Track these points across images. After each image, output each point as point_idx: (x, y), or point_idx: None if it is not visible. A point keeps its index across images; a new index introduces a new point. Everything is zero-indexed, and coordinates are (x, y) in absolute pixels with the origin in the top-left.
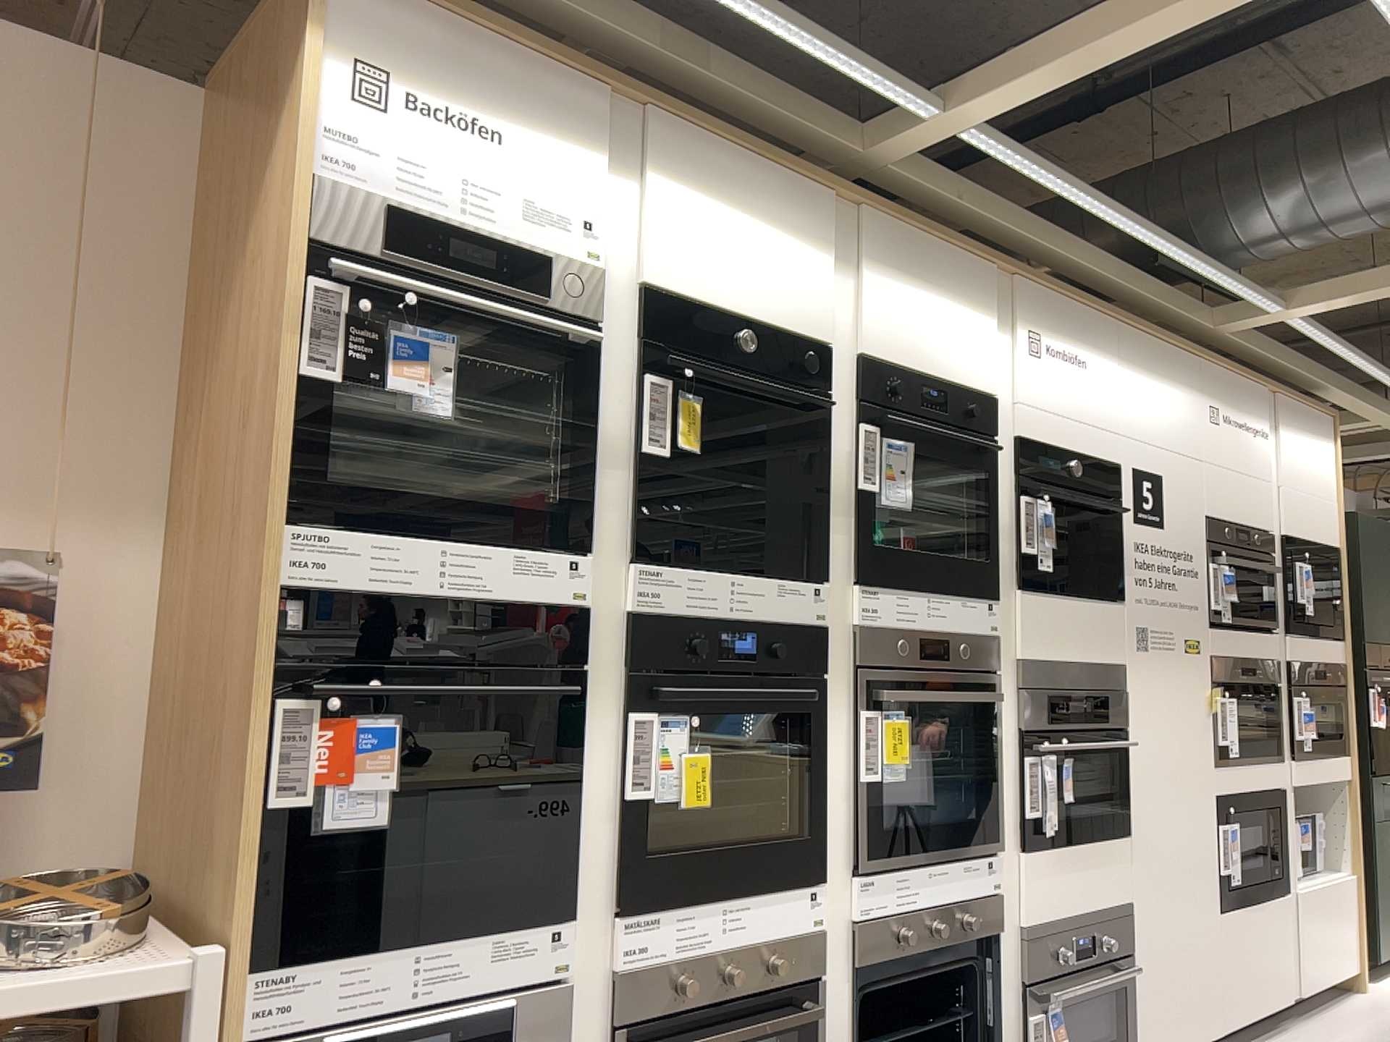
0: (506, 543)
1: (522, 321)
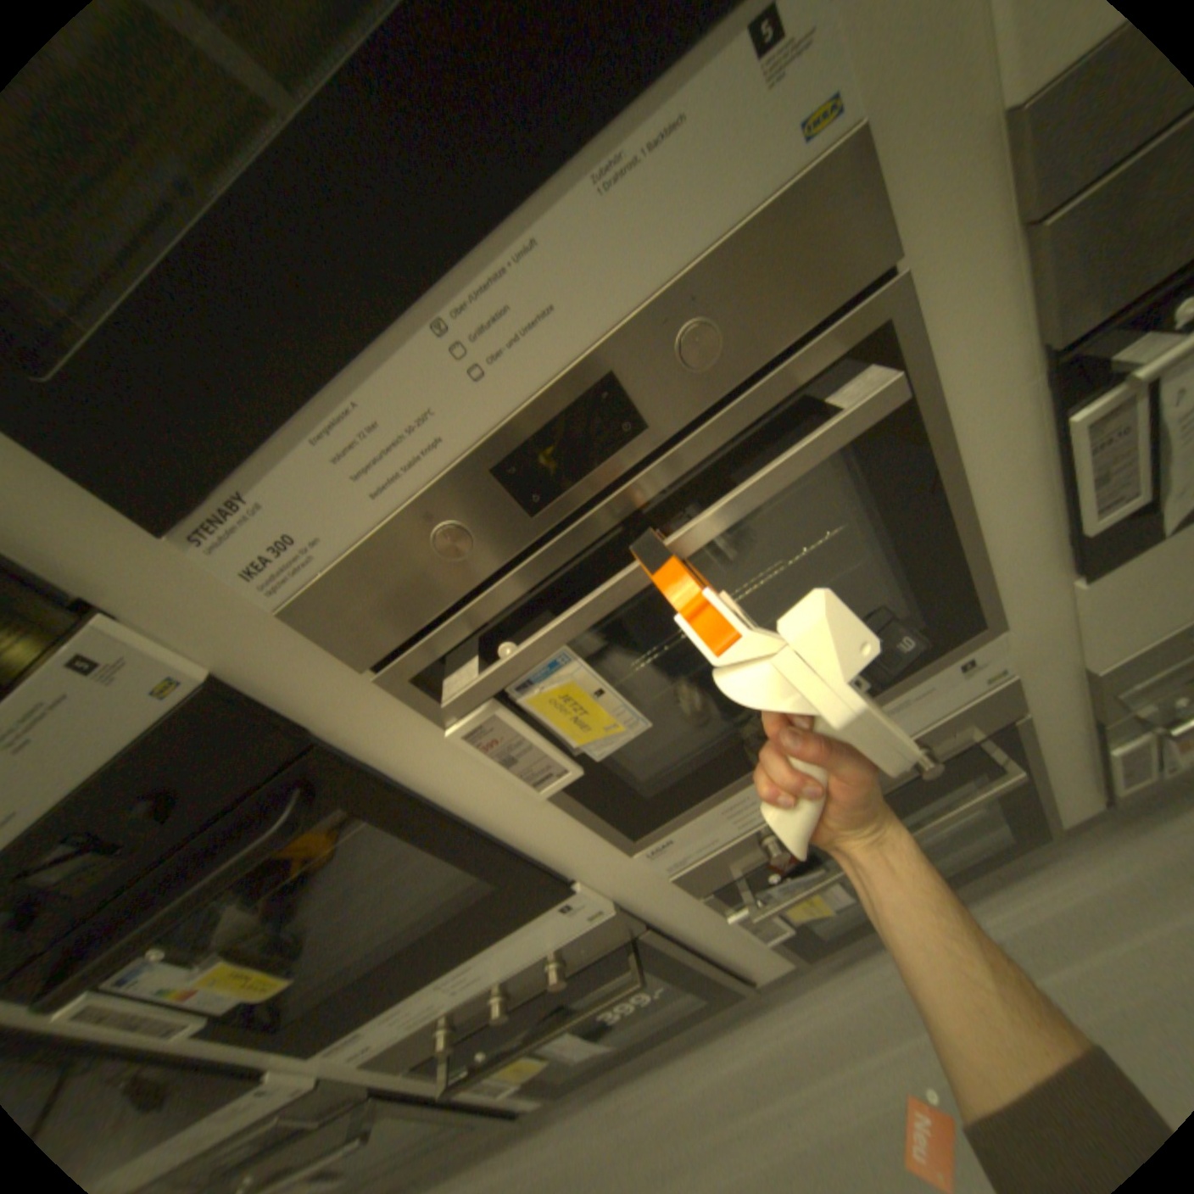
0: None
1: None
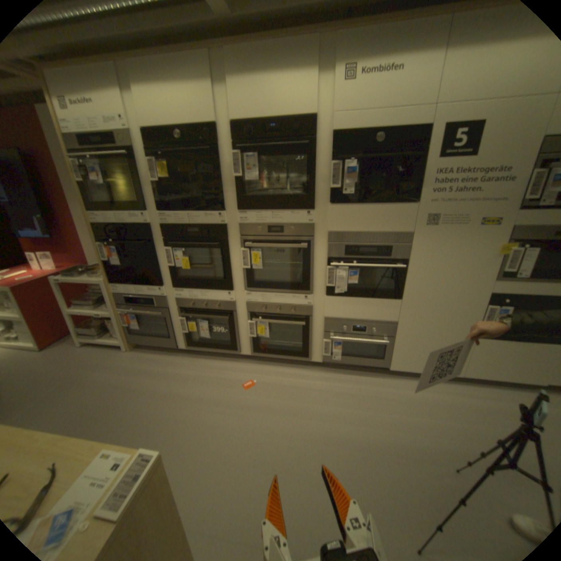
0: (123, 212)
1: (108, 152)
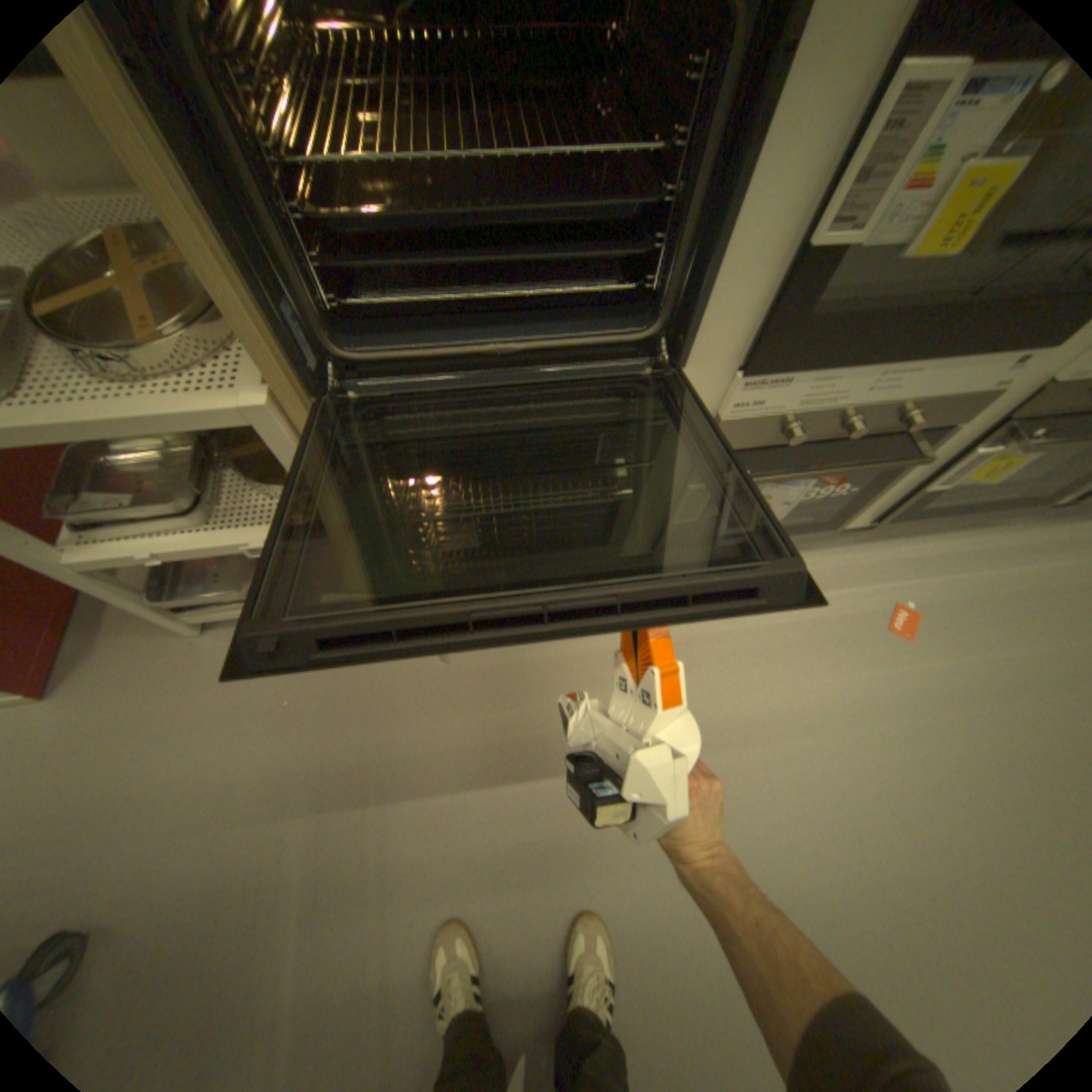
0: None
1: None
